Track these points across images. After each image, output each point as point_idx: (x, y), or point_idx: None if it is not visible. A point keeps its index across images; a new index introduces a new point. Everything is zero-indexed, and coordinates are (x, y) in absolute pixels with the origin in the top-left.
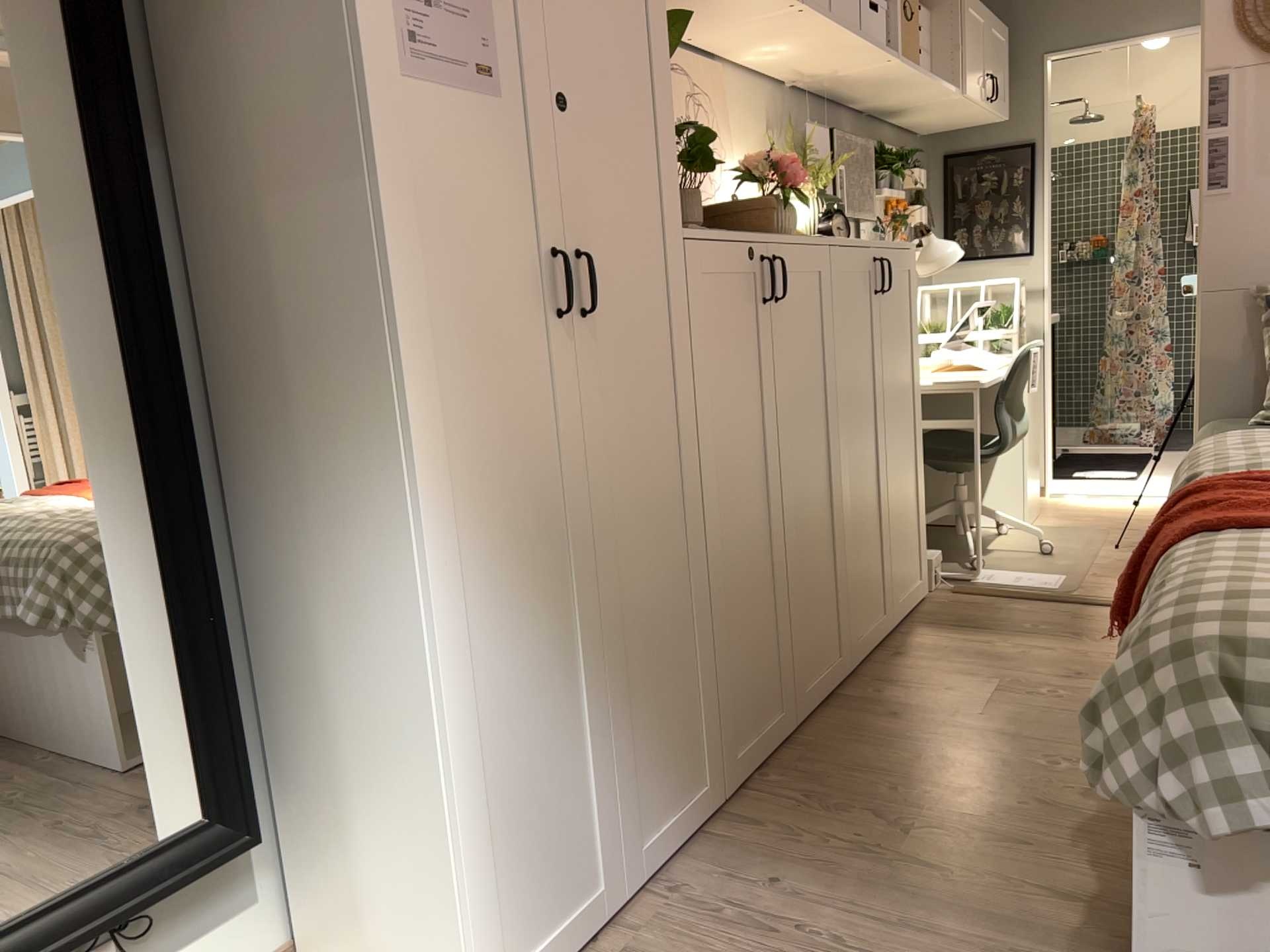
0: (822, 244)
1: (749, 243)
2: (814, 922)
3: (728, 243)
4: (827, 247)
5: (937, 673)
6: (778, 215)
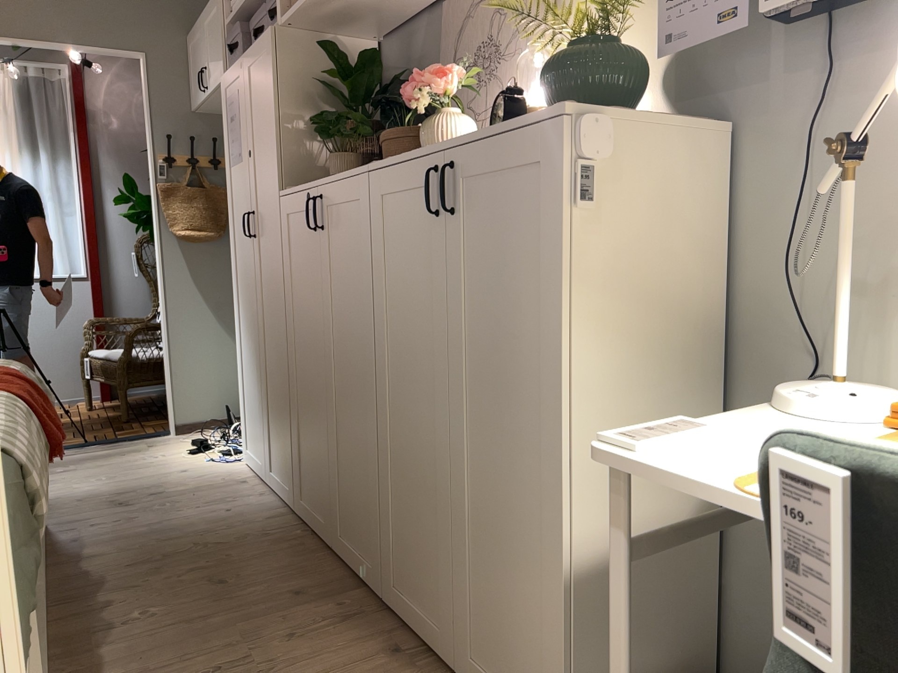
0: (360, 174)
1: (306, 191)
2: (196, 513)
3: (295, 194)
4: (363, 175)
5: (326, 654)
6: (422, 136)
